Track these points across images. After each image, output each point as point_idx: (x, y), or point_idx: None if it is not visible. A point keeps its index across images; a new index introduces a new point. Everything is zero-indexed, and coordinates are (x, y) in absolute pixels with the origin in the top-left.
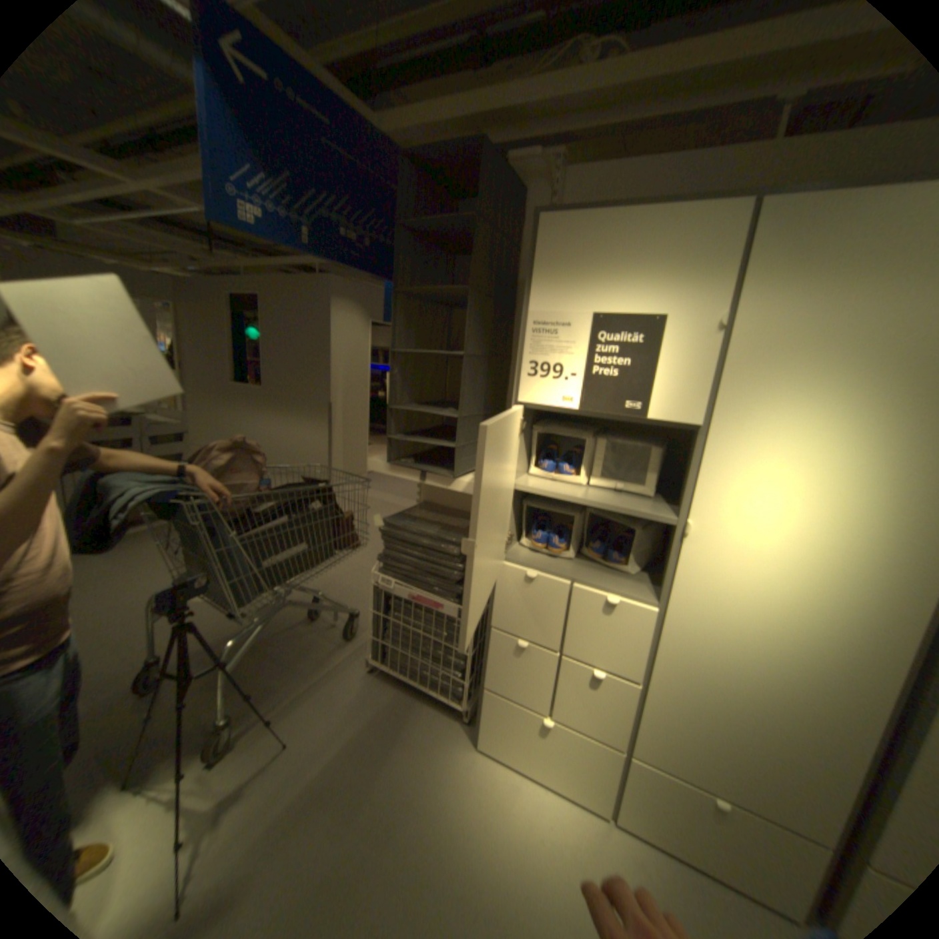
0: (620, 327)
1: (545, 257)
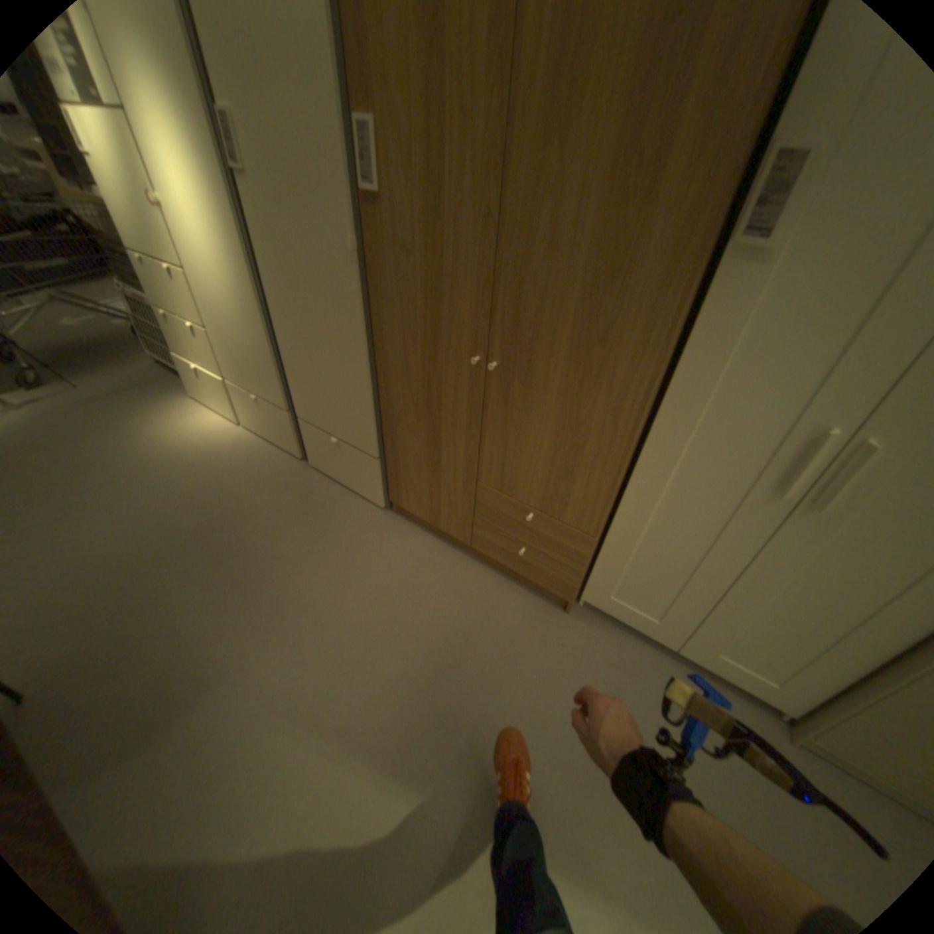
0: None
1: None
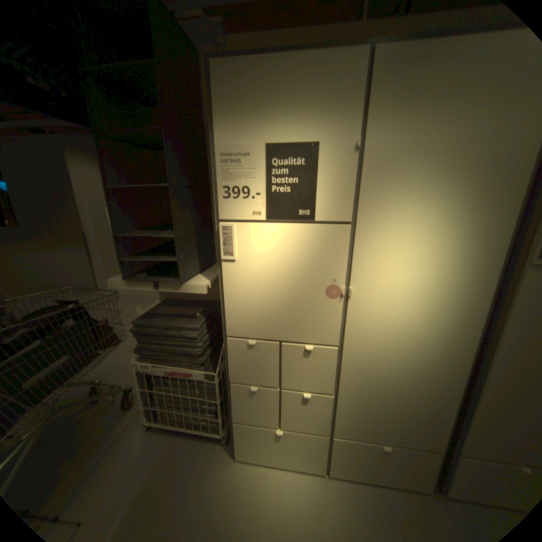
0: (286, 153)
1: (220, 97)
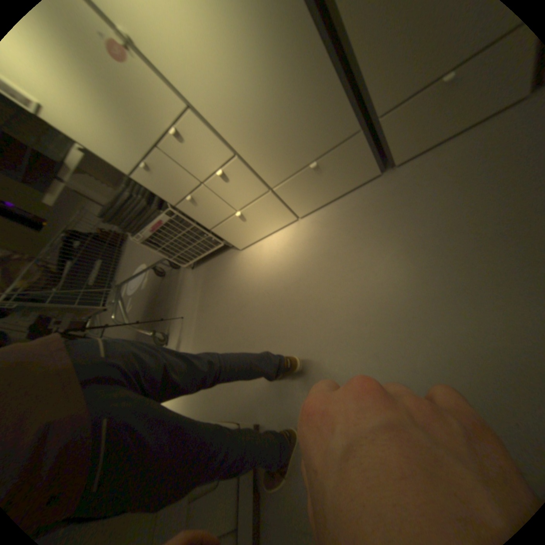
0: None
1: None
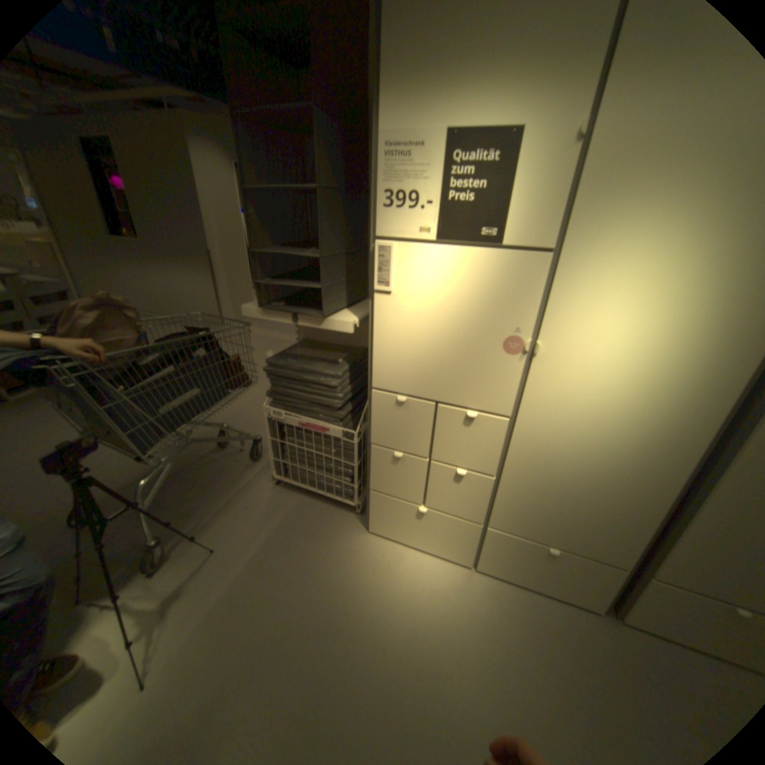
0: (475, 143)
1: (392, 58)
